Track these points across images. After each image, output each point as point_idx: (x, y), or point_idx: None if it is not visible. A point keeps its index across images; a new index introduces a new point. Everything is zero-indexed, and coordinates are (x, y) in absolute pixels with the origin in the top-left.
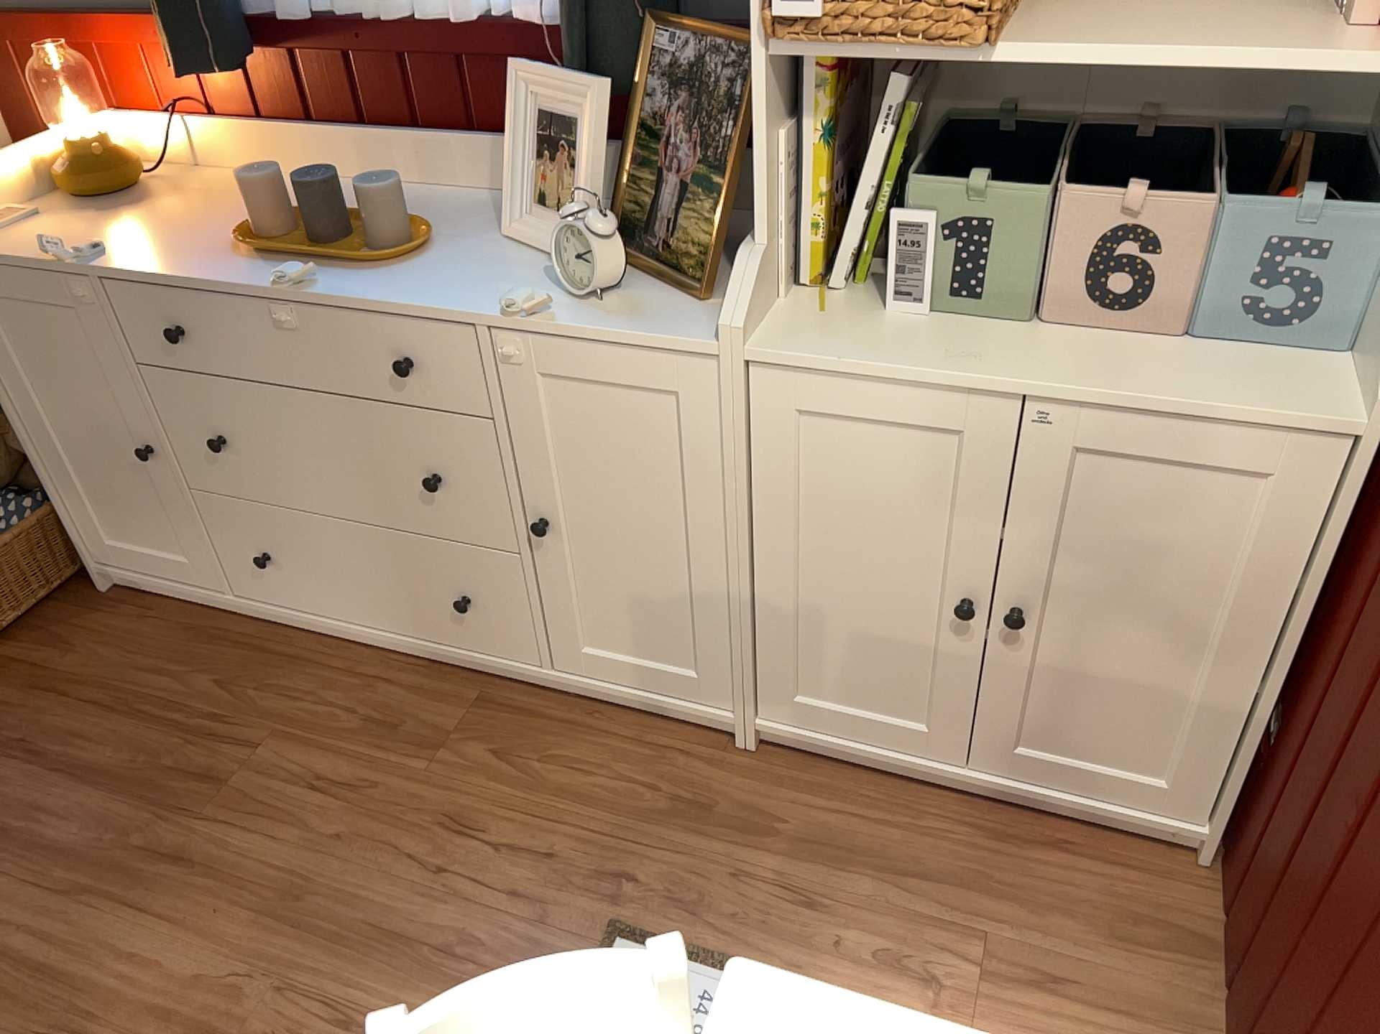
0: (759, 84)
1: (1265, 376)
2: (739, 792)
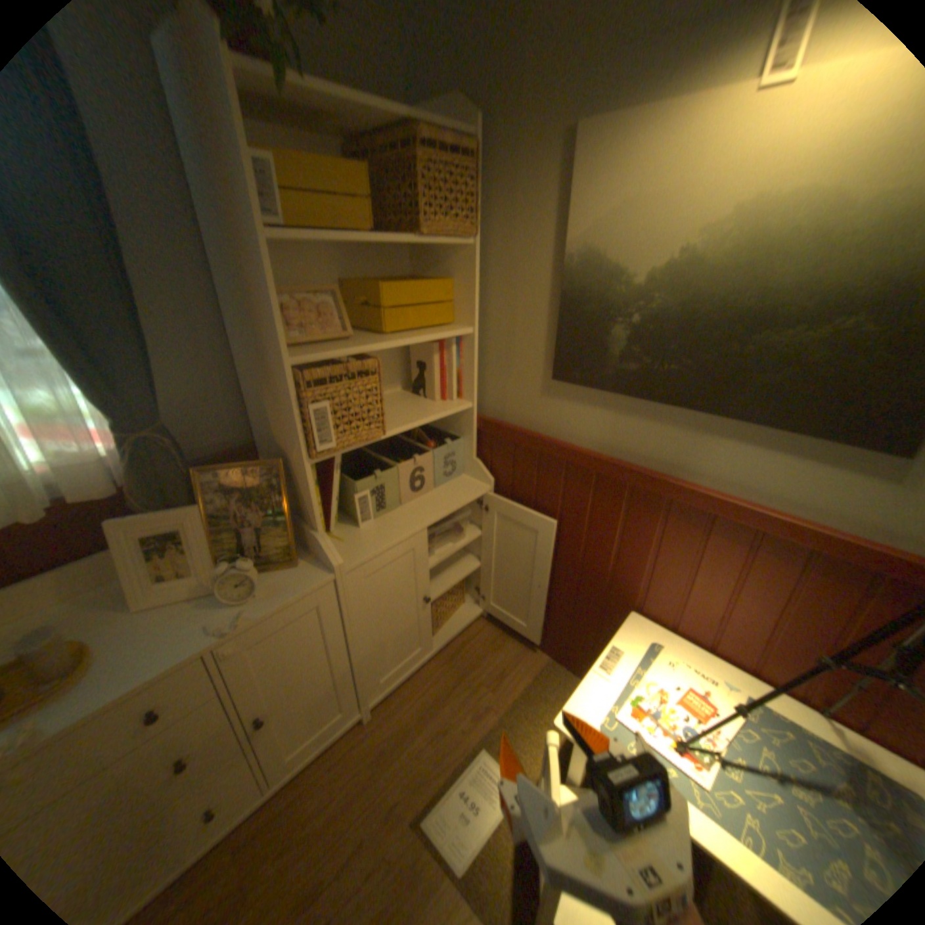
0: (305, 474)
1: (460, 487)
2: (384, 738)
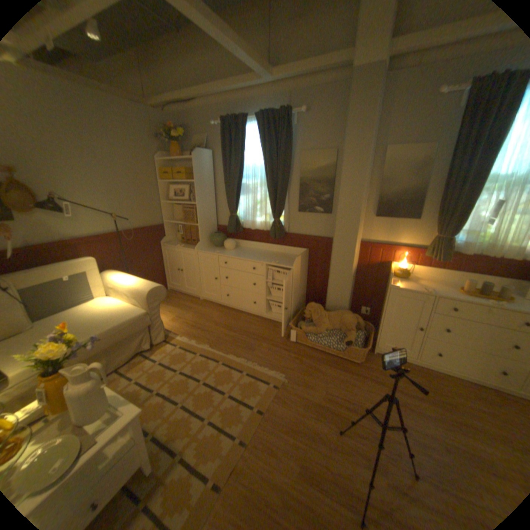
0: None
1: None
2: None
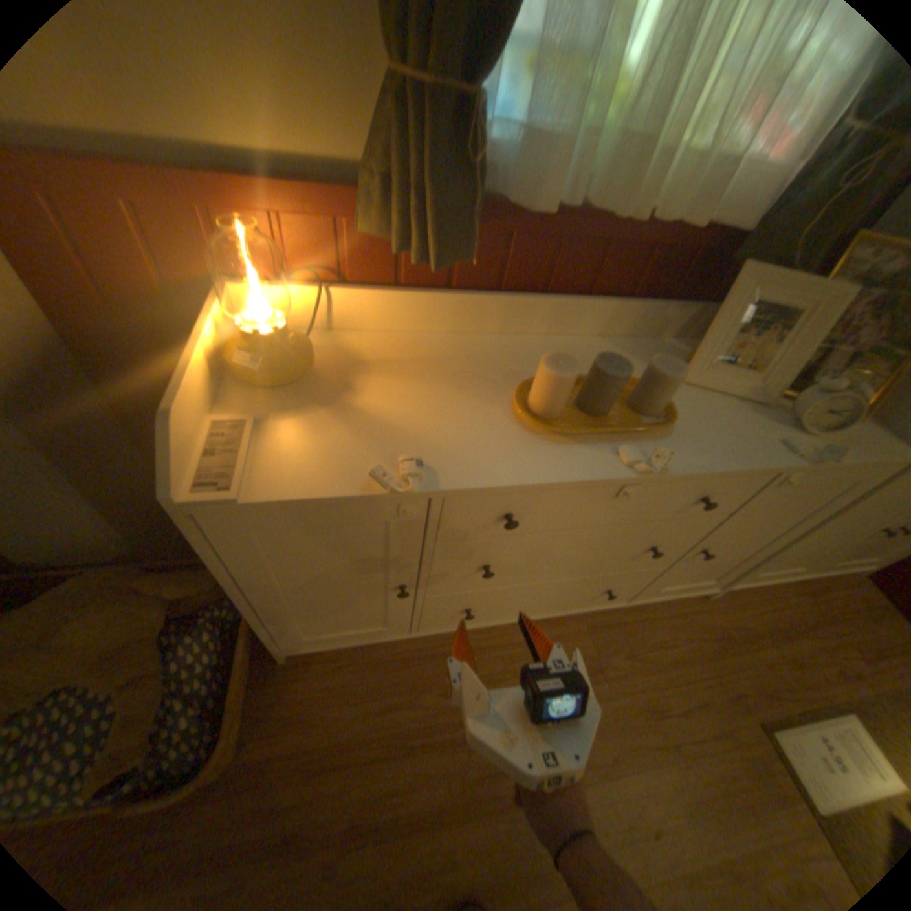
0: None
1: None
2: (732, 626)
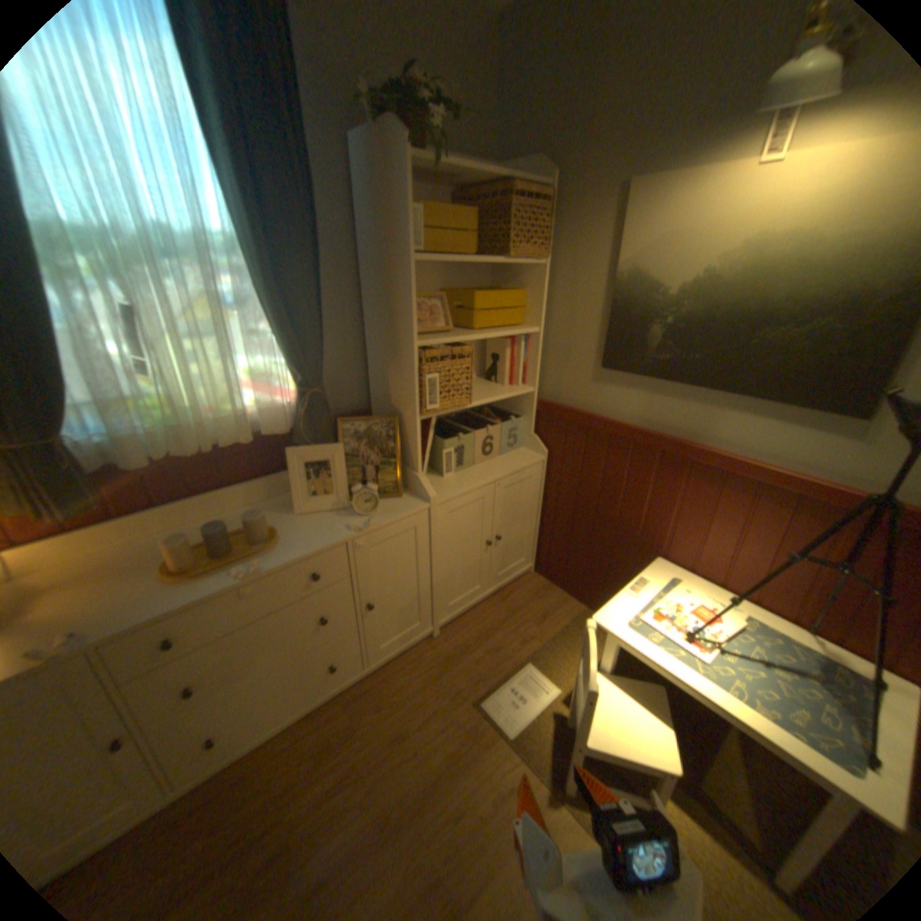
0: (415, 426)
1: (520, 456)
2: (450, 648)
